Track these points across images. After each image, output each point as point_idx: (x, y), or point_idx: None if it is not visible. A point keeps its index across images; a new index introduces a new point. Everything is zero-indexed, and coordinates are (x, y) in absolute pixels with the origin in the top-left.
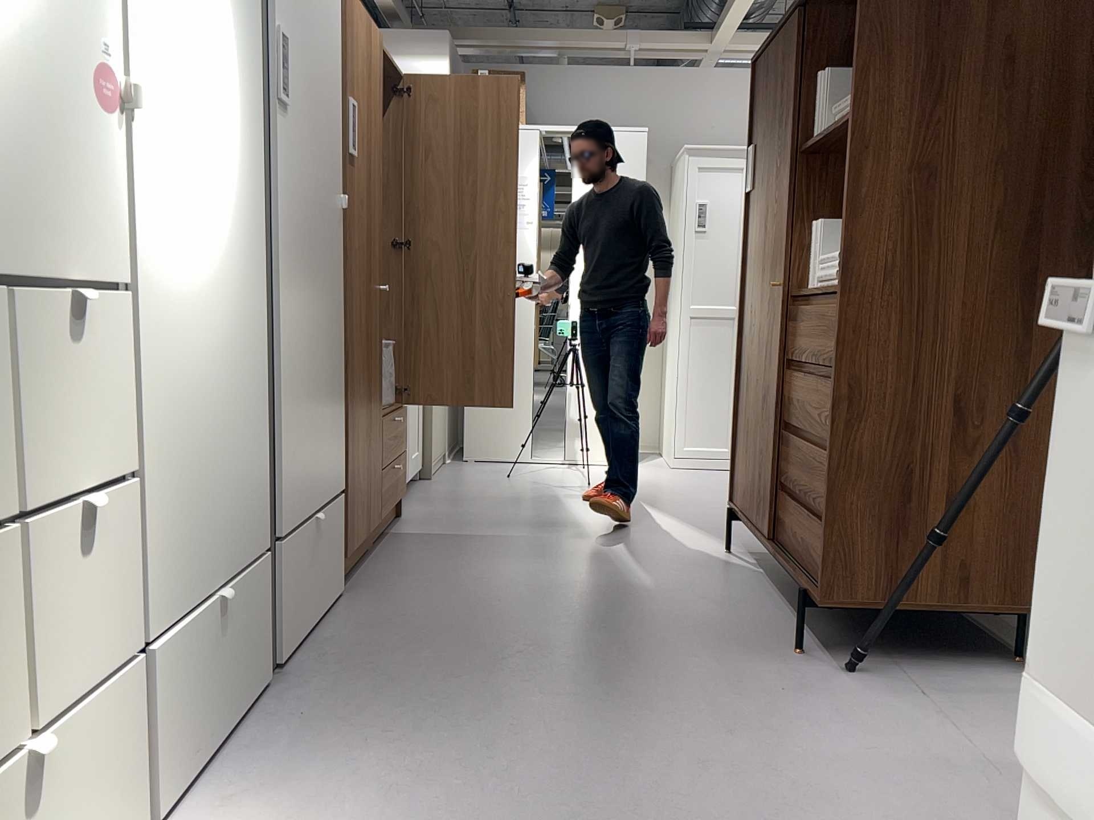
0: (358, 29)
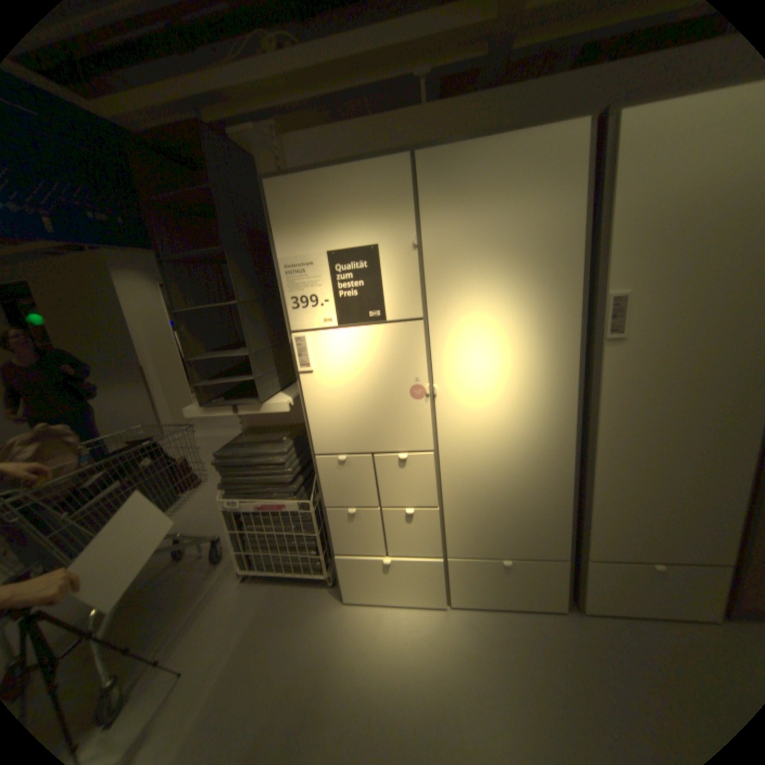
0: None
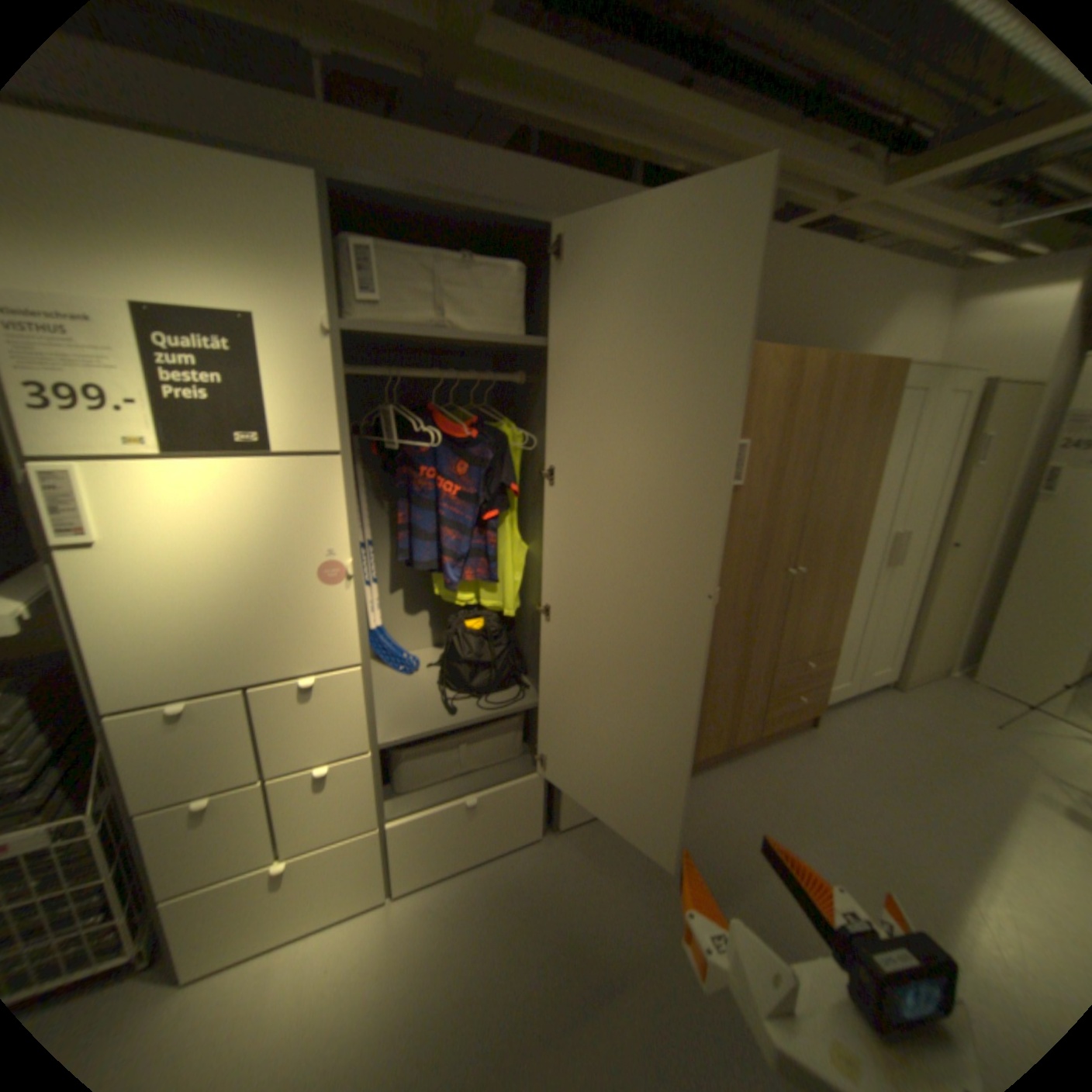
0: (772, 371)
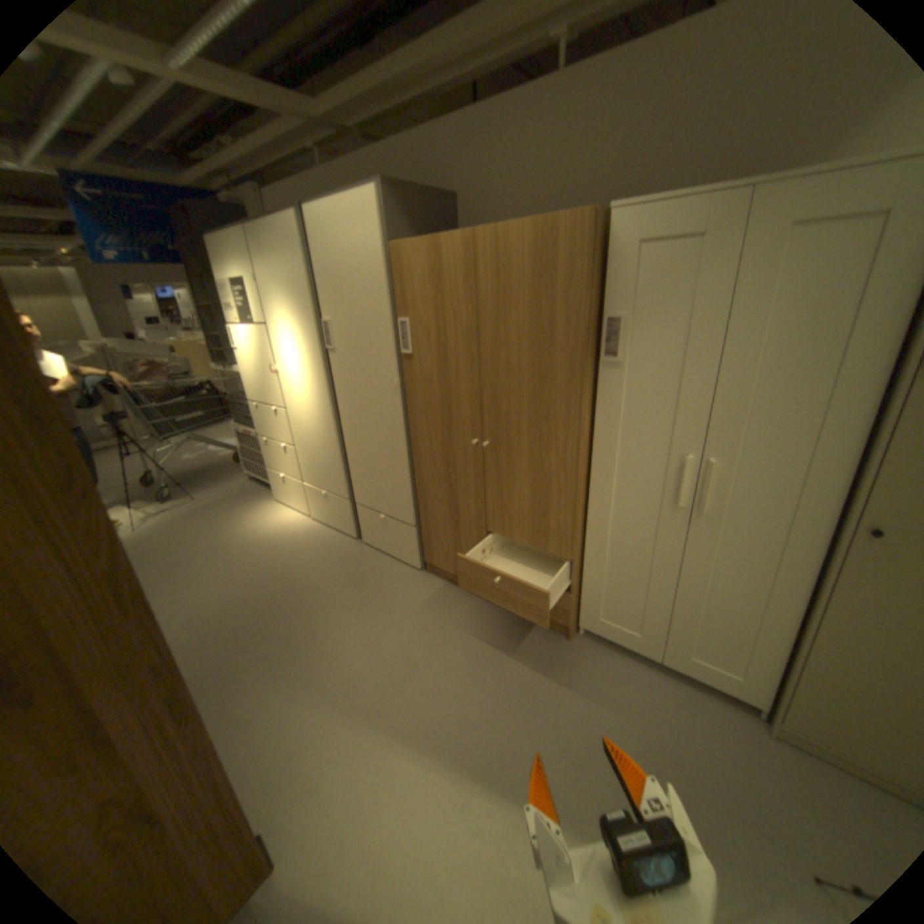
0: (413, 262)
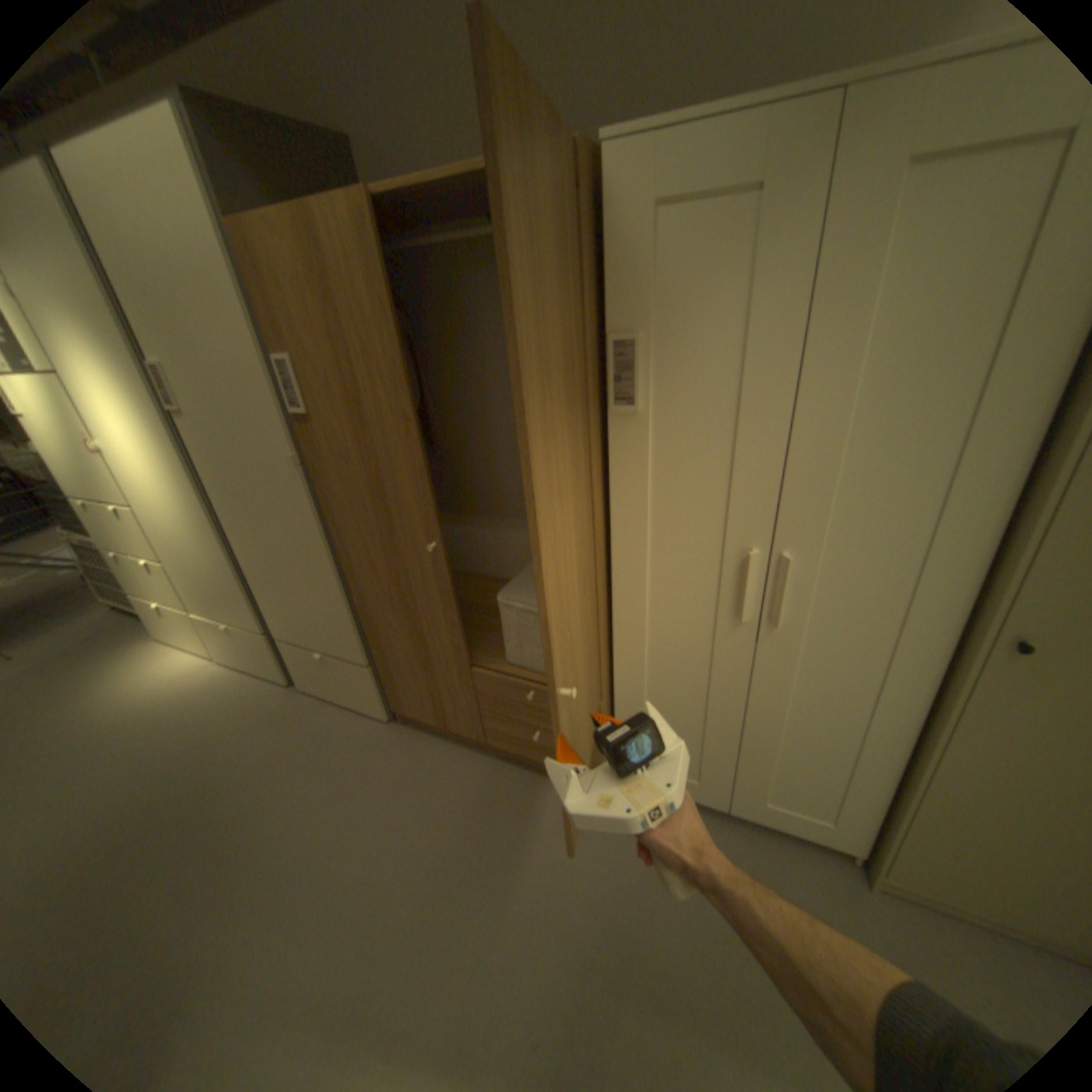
0: (272, 252)
